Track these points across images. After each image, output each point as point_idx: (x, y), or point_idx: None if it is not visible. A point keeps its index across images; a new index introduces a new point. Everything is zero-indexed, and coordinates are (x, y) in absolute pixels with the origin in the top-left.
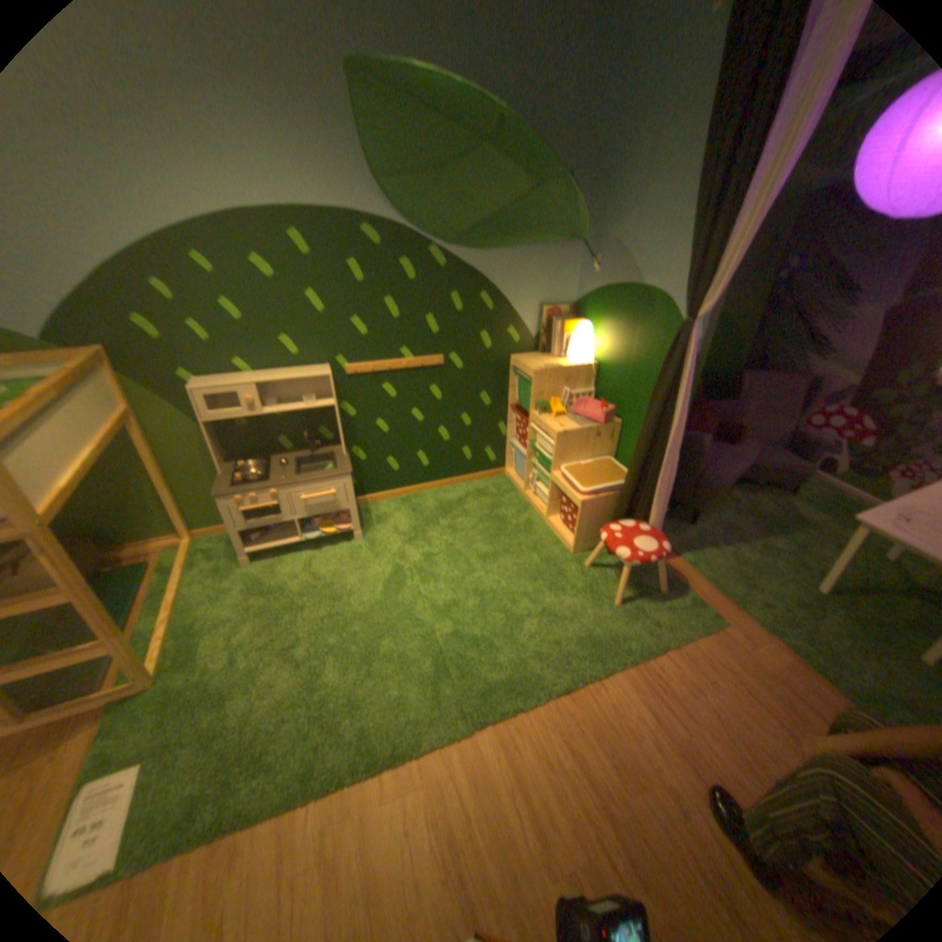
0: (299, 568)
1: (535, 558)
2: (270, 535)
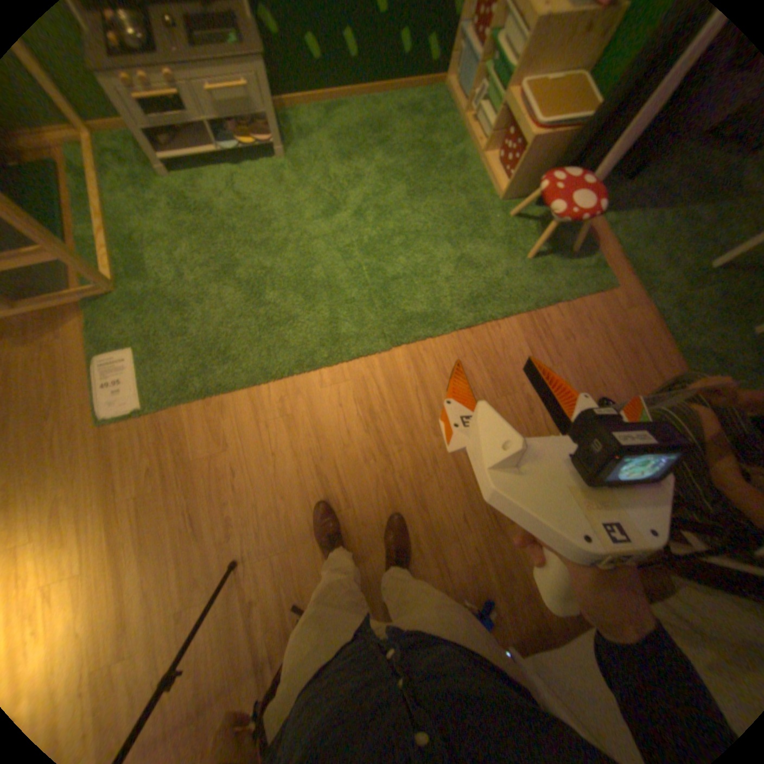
0: (222, 183)
1: (463, 200)
2: (180, 137)
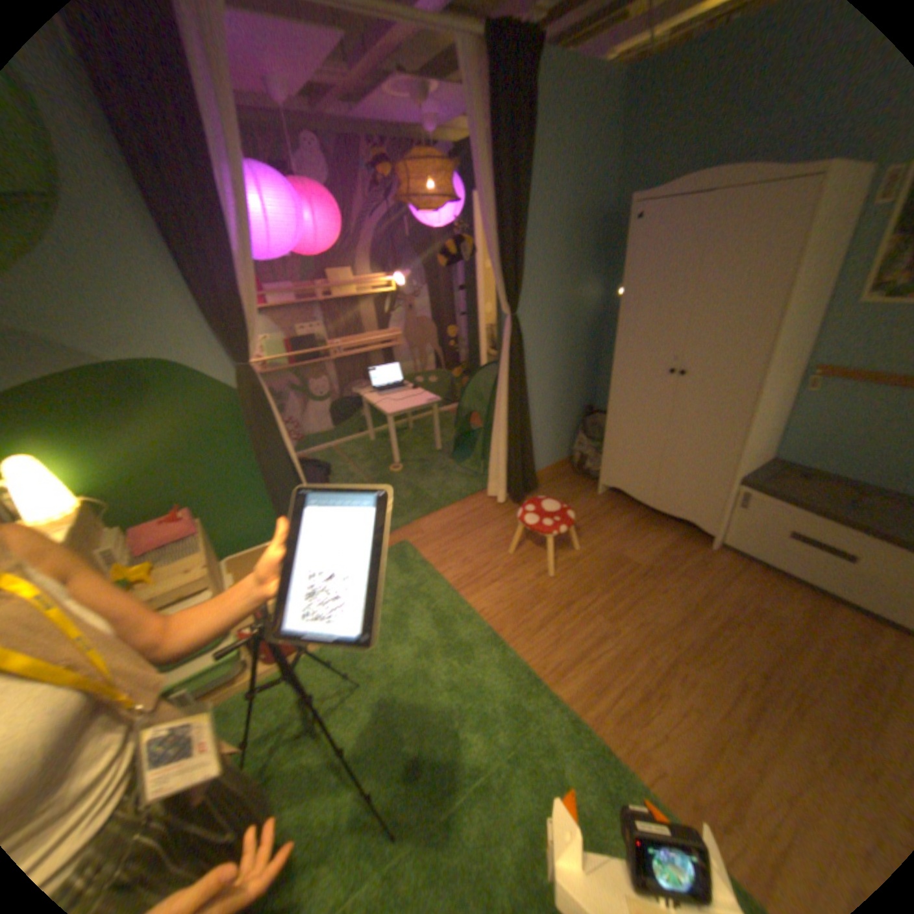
0: None
1: (327, 685)
2: None
